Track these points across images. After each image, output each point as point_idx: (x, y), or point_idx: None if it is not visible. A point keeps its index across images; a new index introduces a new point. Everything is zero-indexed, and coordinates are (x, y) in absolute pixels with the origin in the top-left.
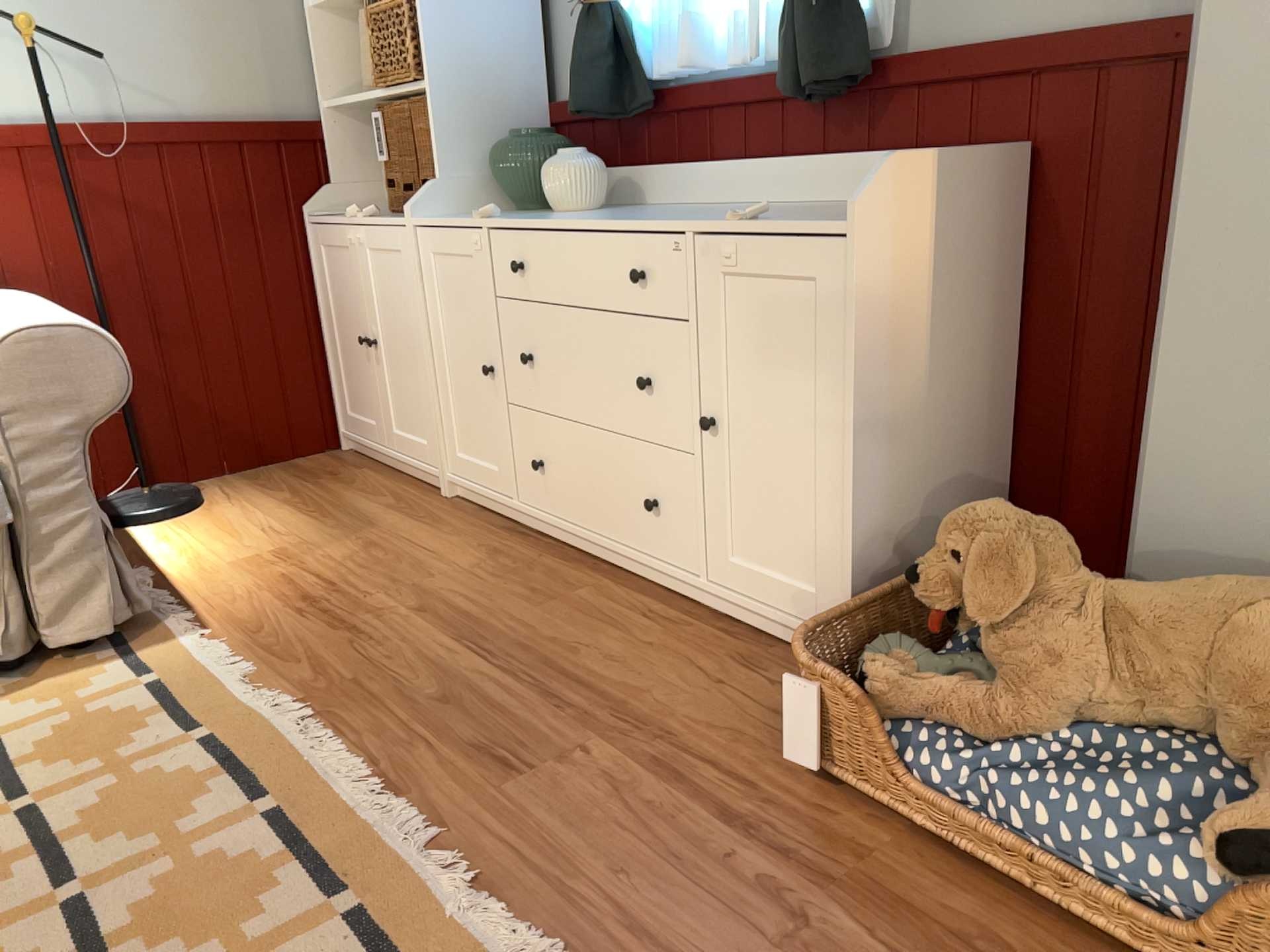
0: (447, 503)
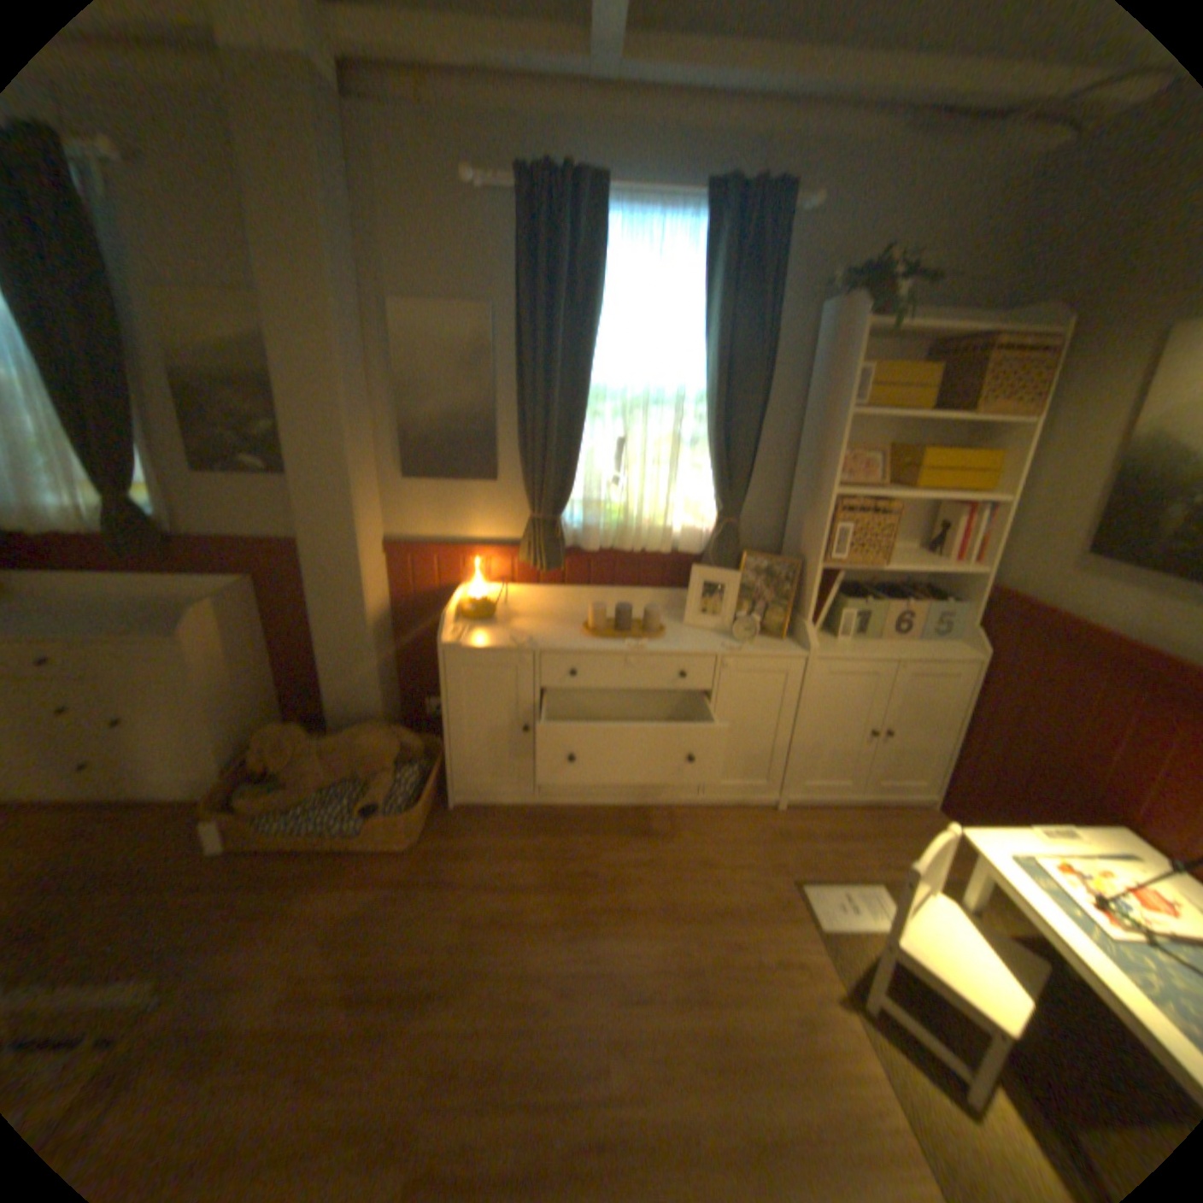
0: None
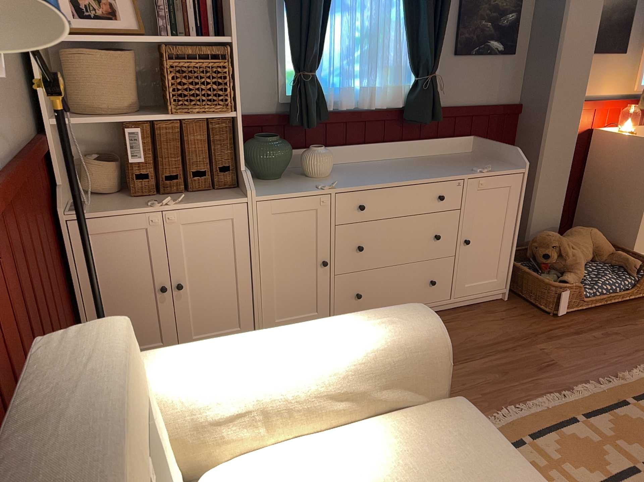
0: None
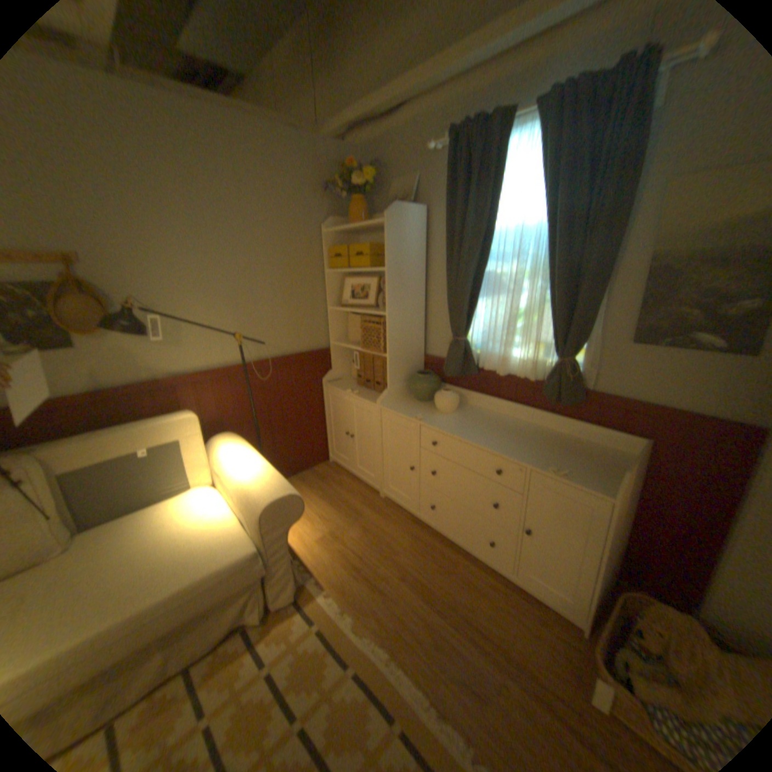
0: (384, 501)
